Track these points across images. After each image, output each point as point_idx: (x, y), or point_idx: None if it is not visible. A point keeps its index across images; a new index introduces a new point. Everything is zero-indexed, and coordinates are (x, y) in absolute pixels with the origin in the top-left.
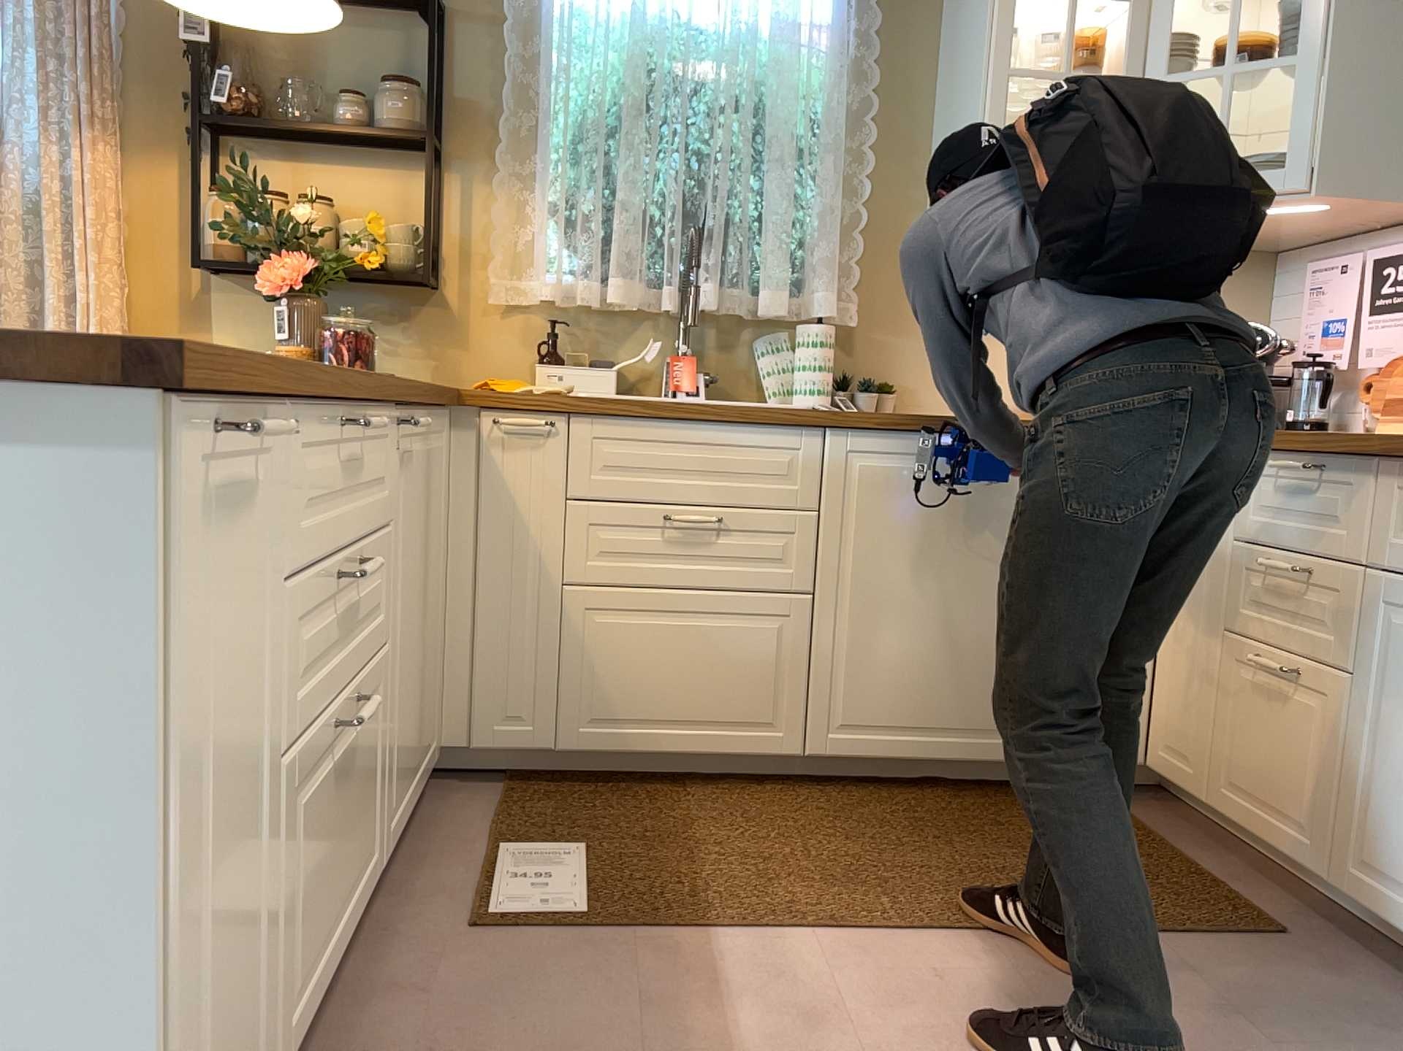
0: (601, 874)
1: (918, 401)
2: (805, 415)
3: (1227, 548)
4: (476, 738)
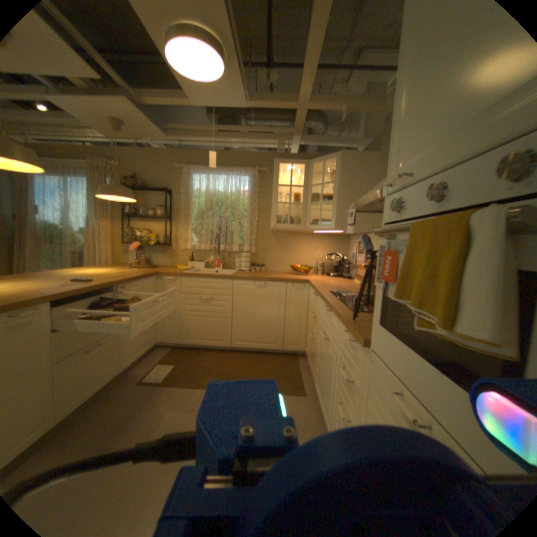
0: (171, 373)
1: (269, 268)
2: (227, 277)
3: (311, 308)
4: (163, 340)
